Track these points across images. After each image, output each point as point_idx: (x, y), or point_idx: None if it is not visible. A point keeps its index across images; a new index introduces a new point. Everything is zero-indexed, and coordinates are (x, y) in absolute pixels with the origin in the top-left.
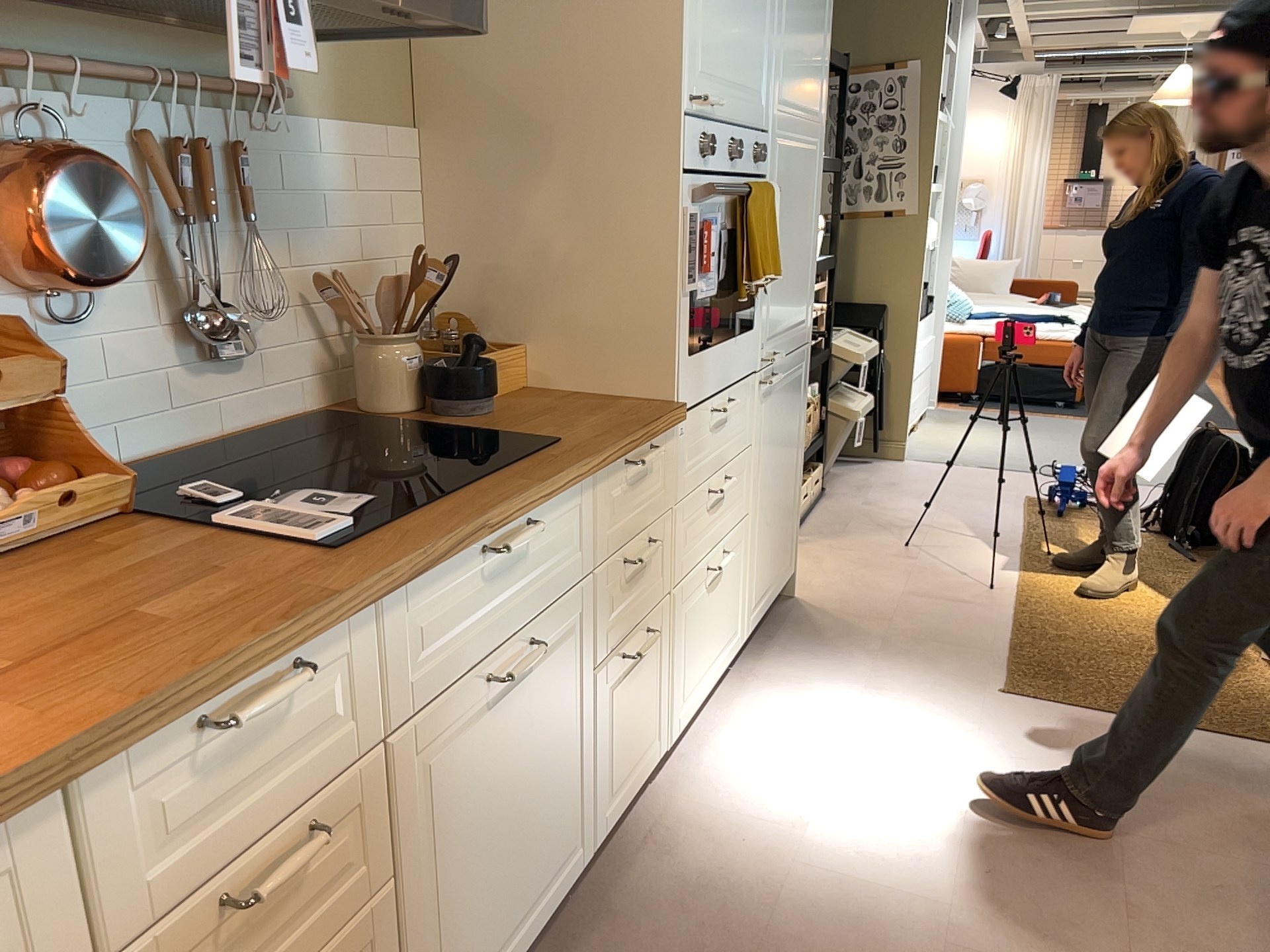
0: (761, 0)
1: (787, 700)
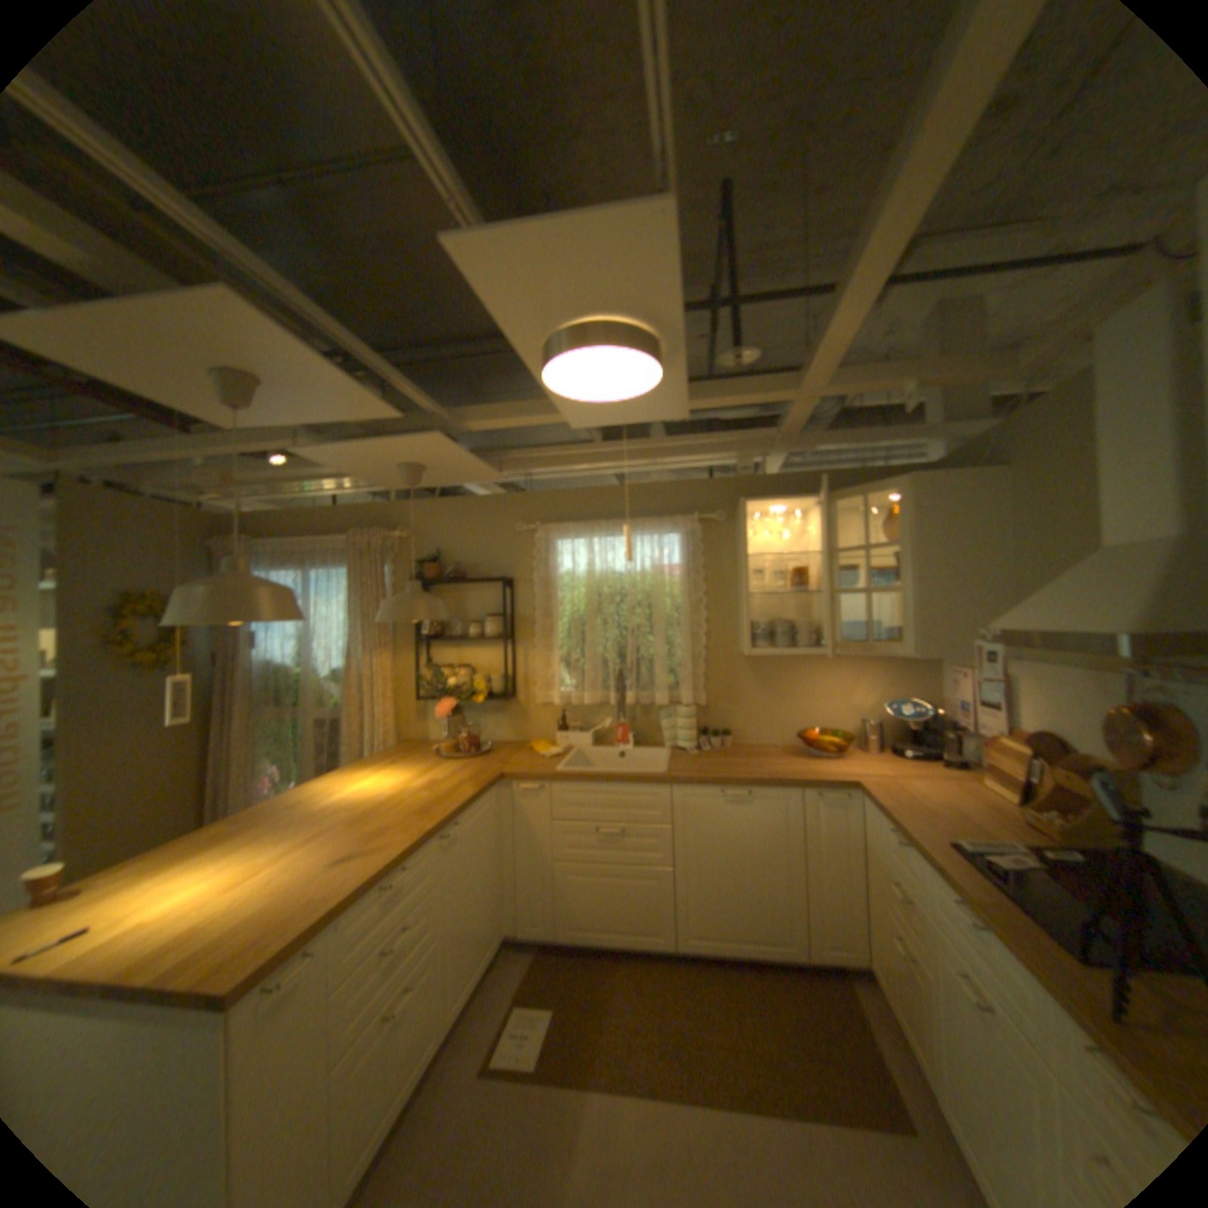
0: None
1: None
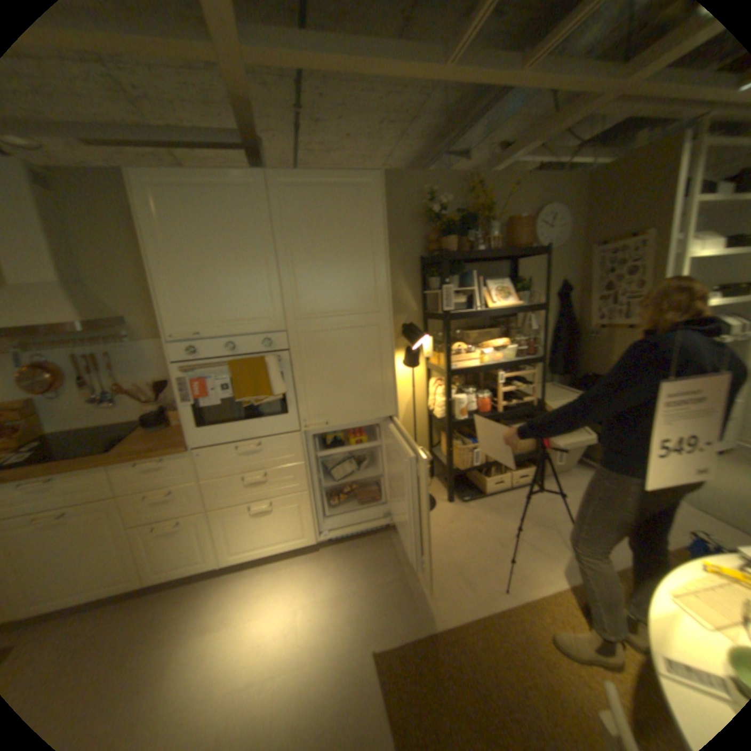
0: (252, 279)
1: (305, 580)
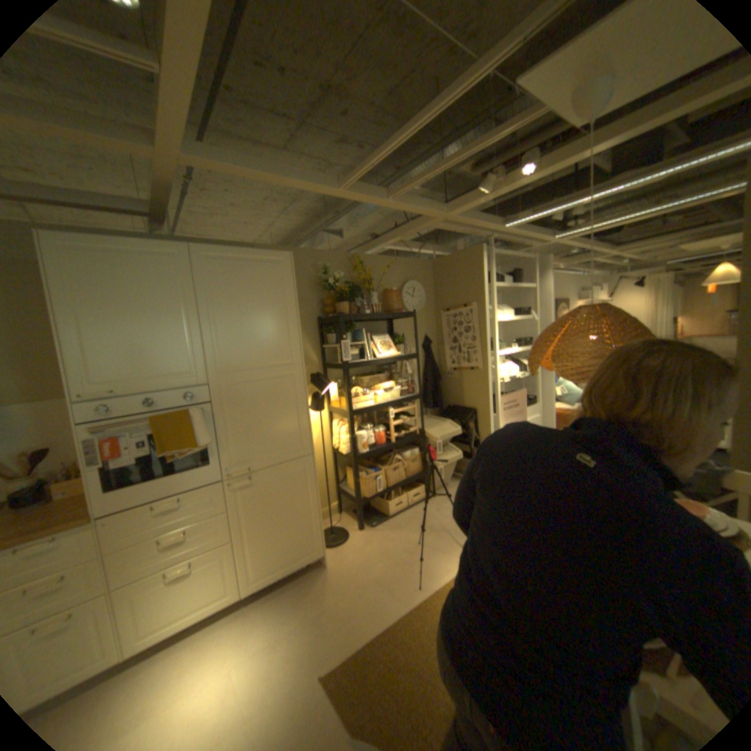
0: (172, 338)
1: (231, 642)
